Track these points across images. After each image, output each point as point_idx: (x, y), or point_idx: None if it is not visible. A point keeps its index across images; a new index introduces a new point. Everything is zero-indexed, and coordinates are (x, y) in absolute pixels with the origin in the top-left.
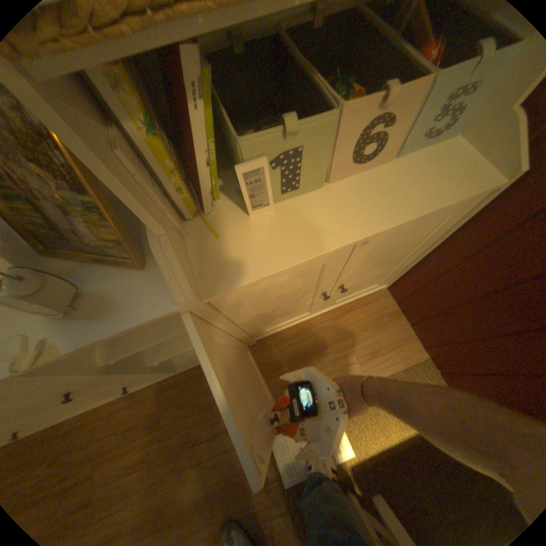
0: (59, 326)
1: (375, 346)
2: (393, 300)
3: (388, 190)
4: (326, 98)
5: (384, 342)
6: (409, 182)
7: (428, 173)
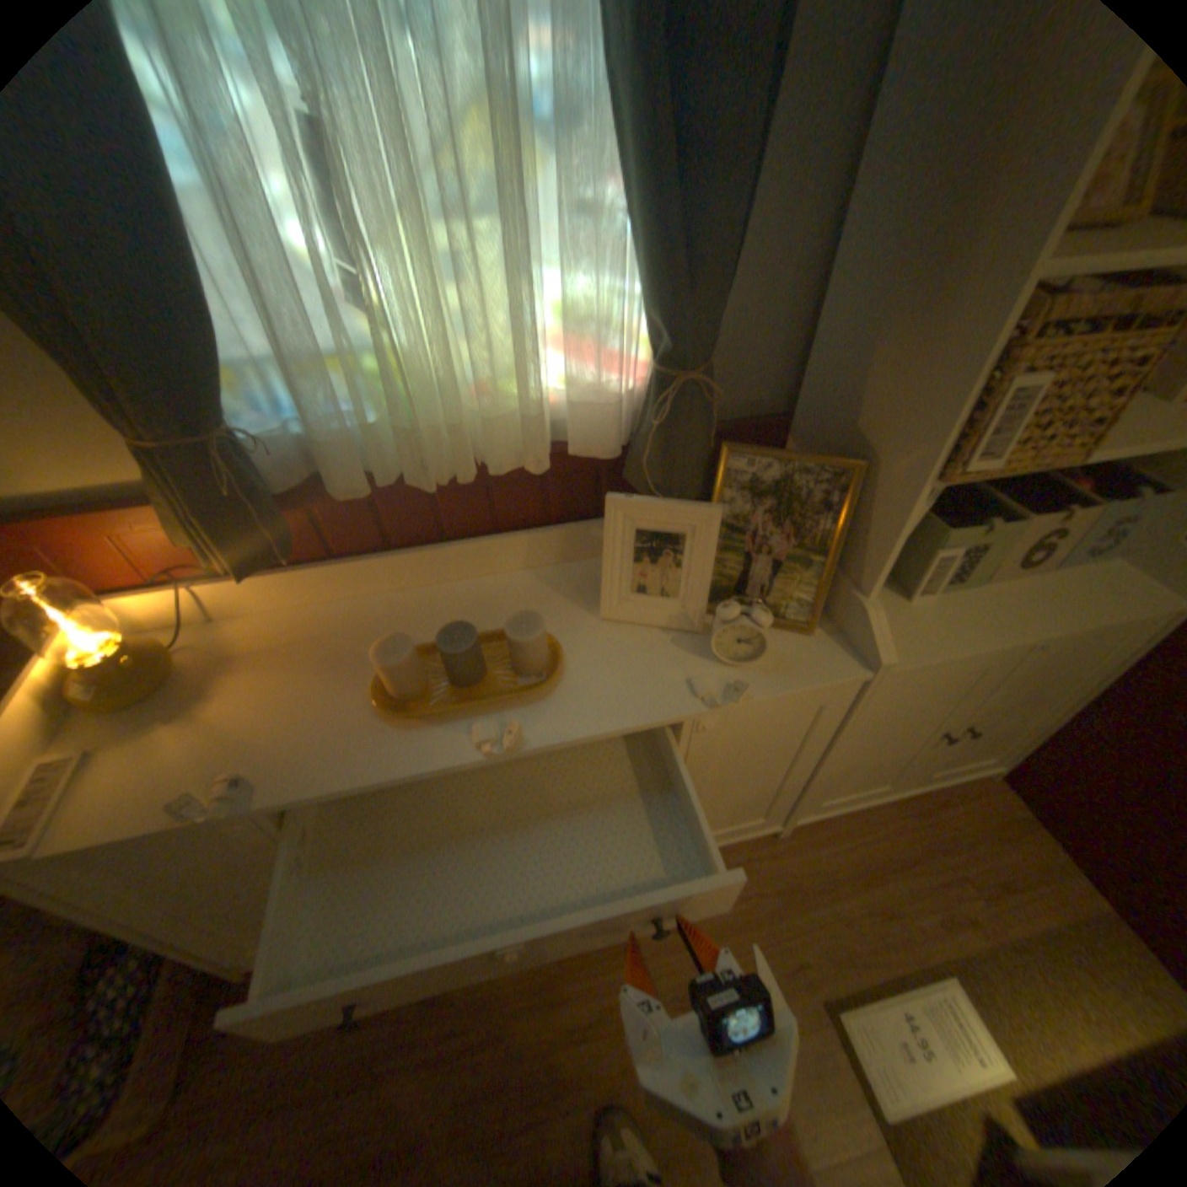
0: (745, 673)
1: (1005, 874)
2: (1018, 799)
3: (1058, 599)
4: (1012, 512)
5: (1020, 868)
6: (1078, 594)
7: (1097, 589)
